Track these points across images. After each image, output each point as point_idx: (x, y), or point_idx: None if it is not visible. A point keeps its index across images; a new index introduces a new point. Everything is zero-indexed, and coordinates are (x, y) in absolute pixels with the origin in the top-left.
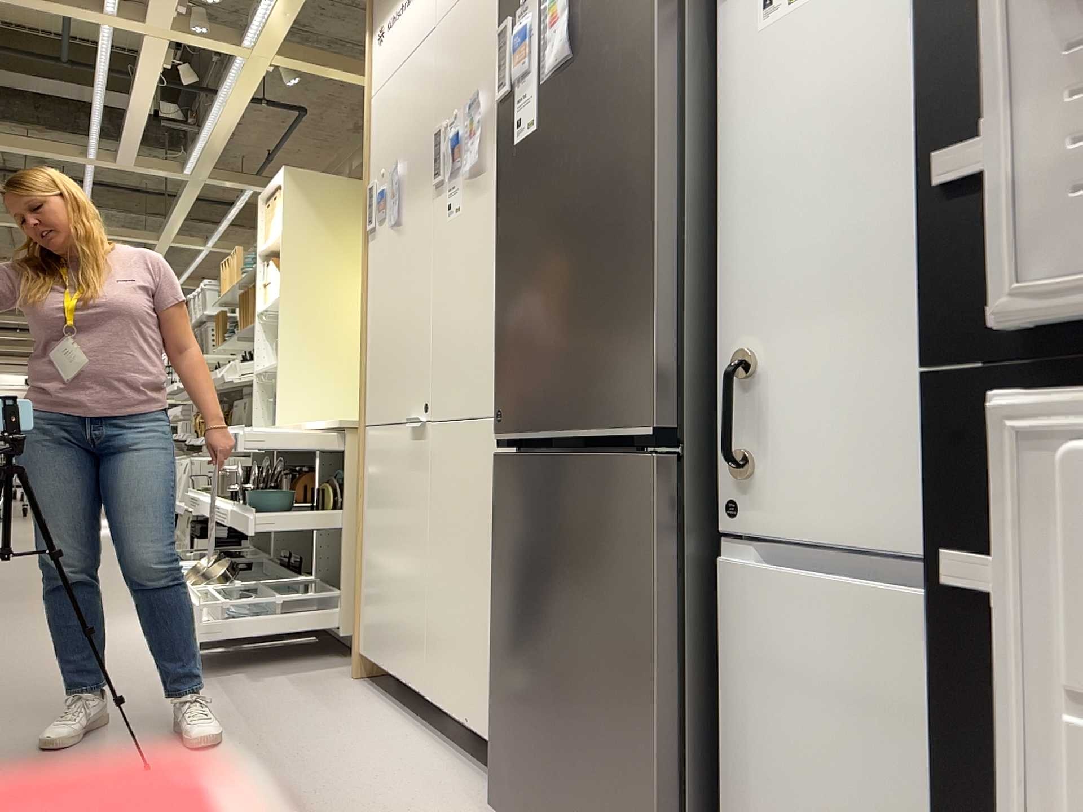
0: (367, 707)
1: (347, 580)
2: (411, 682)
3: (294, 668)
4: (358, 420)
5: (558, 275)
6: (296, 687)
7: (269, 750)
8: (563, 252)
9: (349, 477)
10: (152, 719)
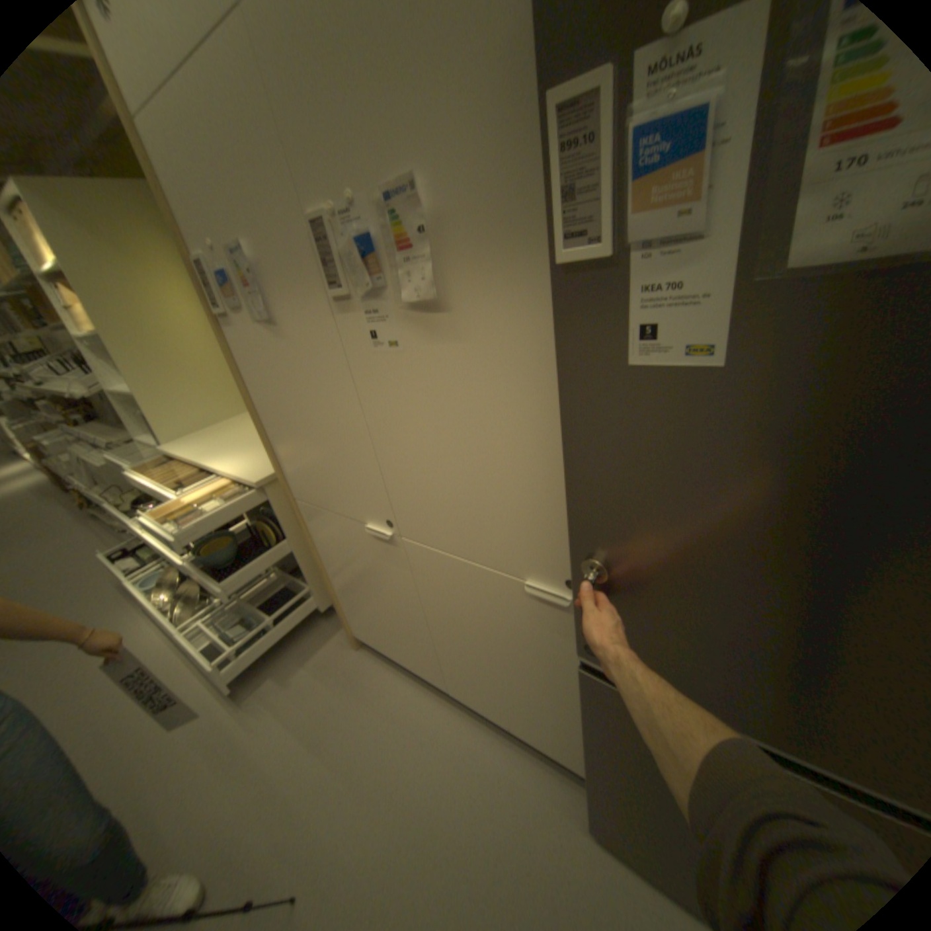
0: (390, 689)
1: (311, 580)
2: (426, 679)
3: (301, 651)
4: (268, 470)
5: (773, 600)
6: (321, 683)
7: (362, 799)
8: (794, 581)
9: (282, 516)
10: (237, 794)
